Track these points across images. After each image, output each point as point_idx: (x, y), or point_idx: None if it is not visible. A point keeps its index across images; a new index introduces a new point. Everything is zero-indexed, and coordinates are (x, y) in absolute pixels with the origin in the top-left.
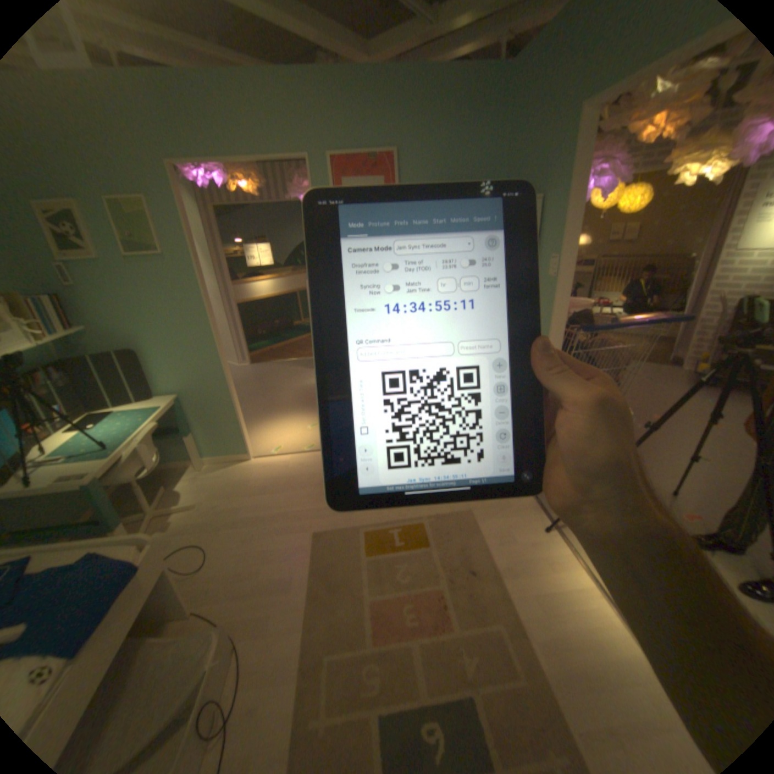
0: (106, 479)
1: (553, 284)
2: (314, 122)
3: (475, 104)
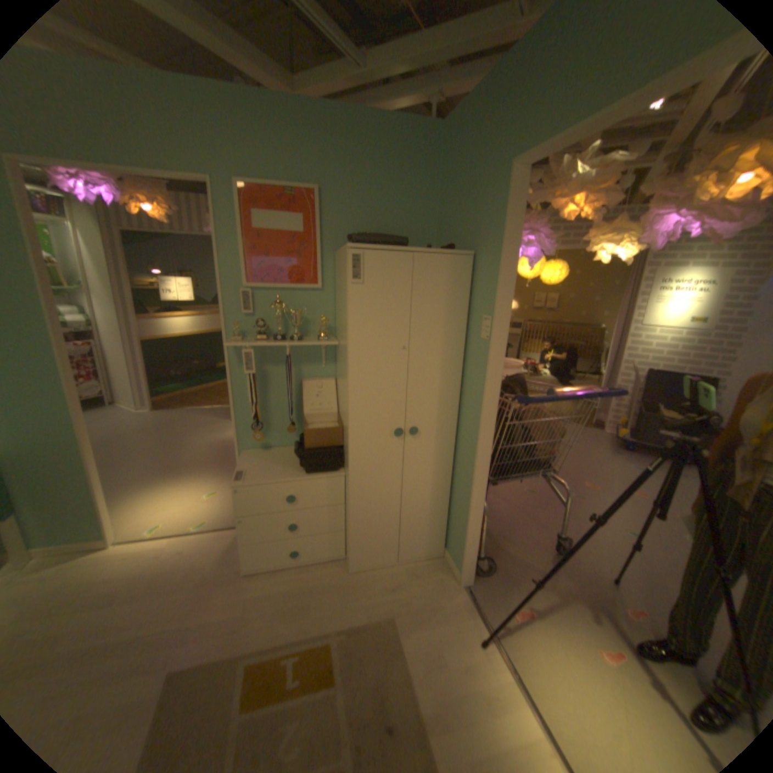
0: None
1: (487, 347)
2: (221, 142)
3: (406, 155)
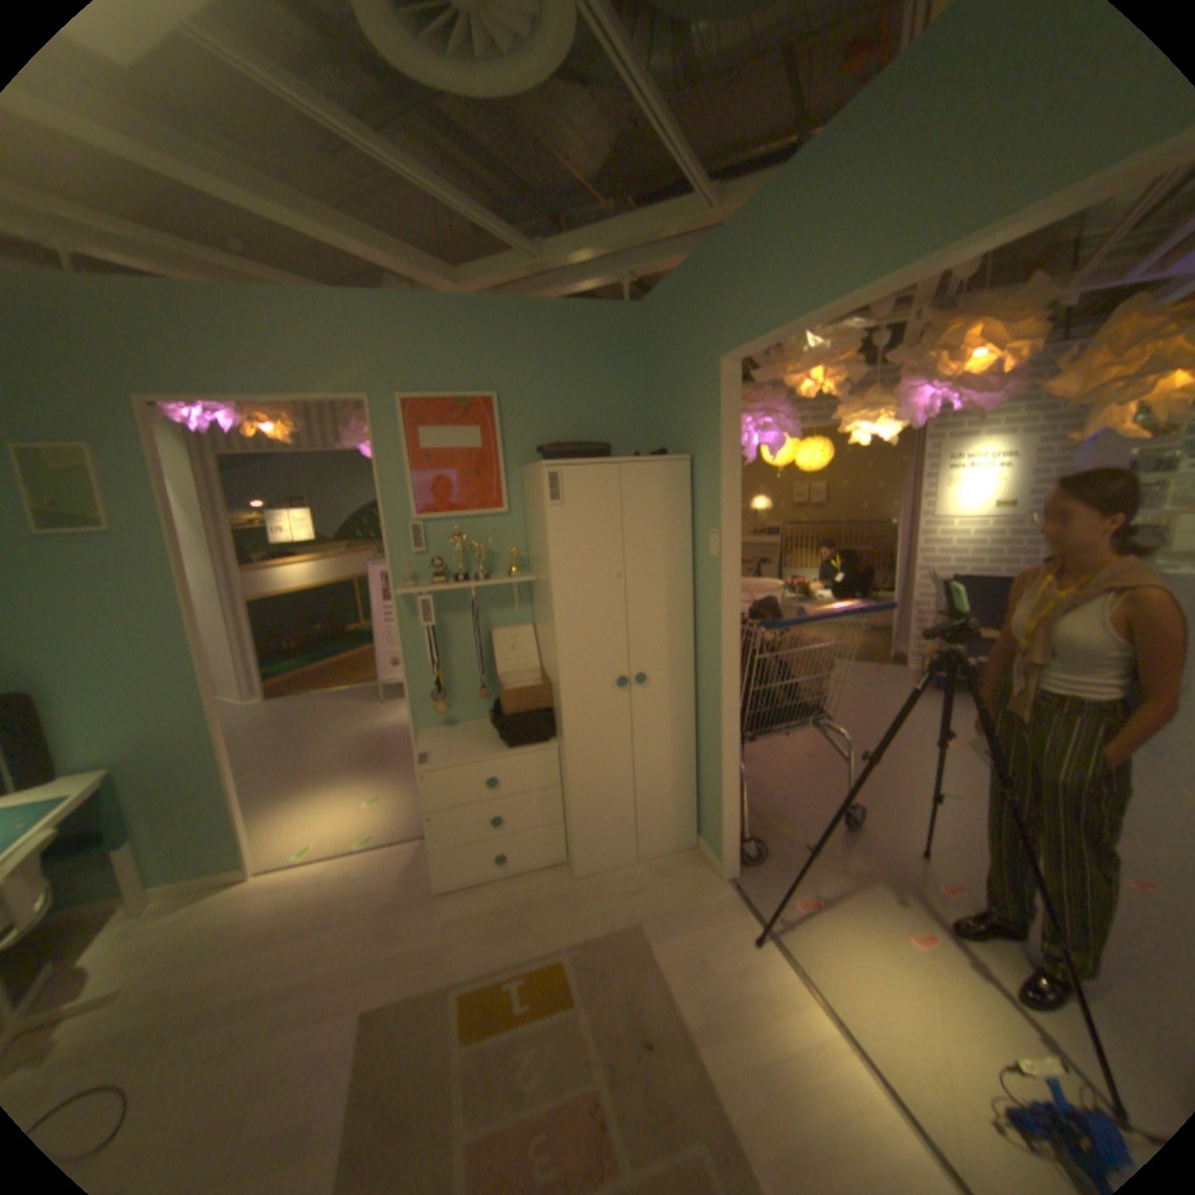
0: None
1: (718, 567)
2: (380, 356)
3: (598, 346)
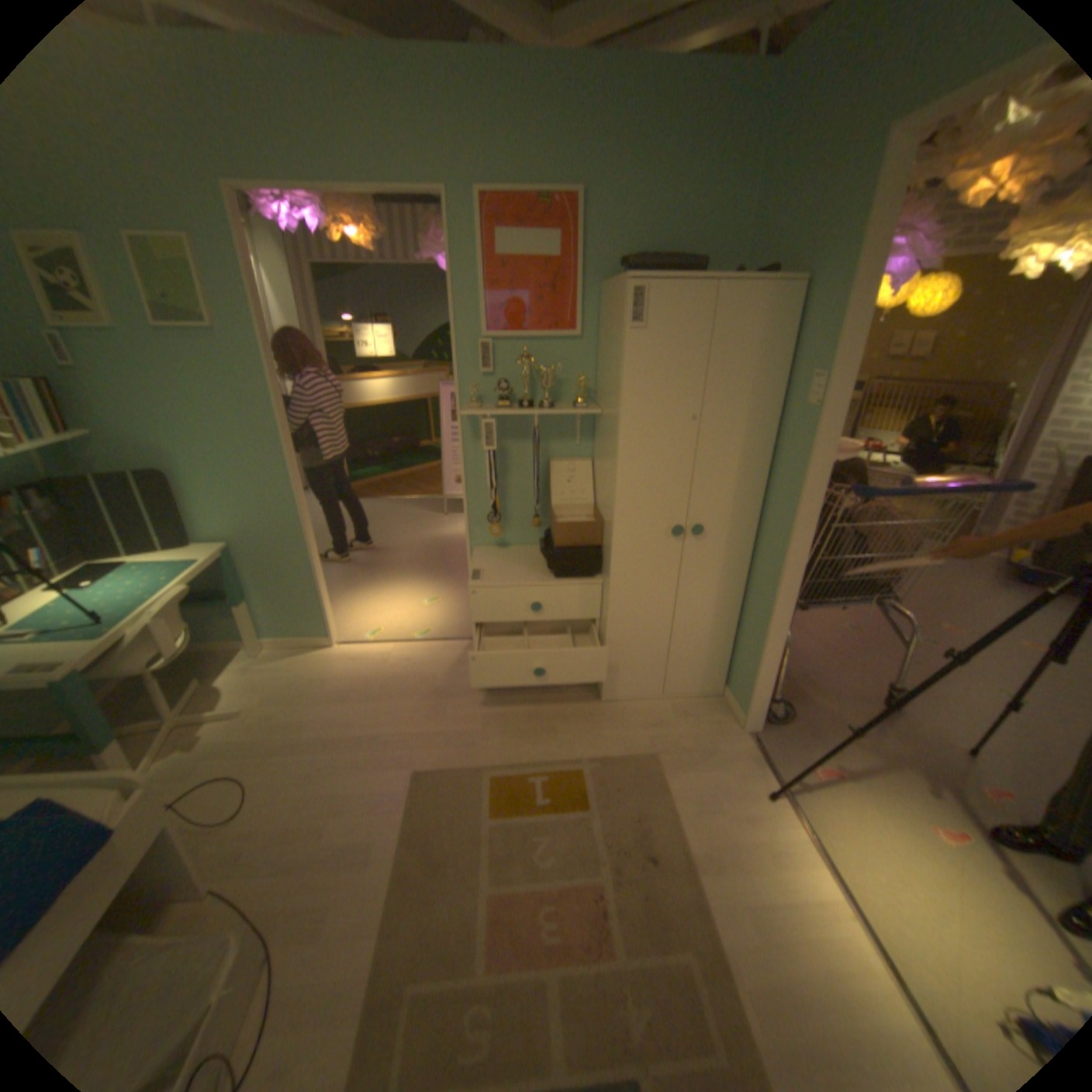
0: (99, 669)
1: (816, 417)
2: (459, 136)
3: (713, 125)
